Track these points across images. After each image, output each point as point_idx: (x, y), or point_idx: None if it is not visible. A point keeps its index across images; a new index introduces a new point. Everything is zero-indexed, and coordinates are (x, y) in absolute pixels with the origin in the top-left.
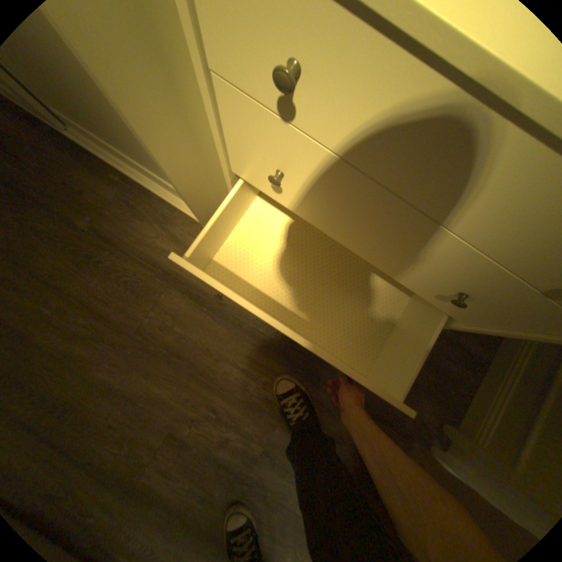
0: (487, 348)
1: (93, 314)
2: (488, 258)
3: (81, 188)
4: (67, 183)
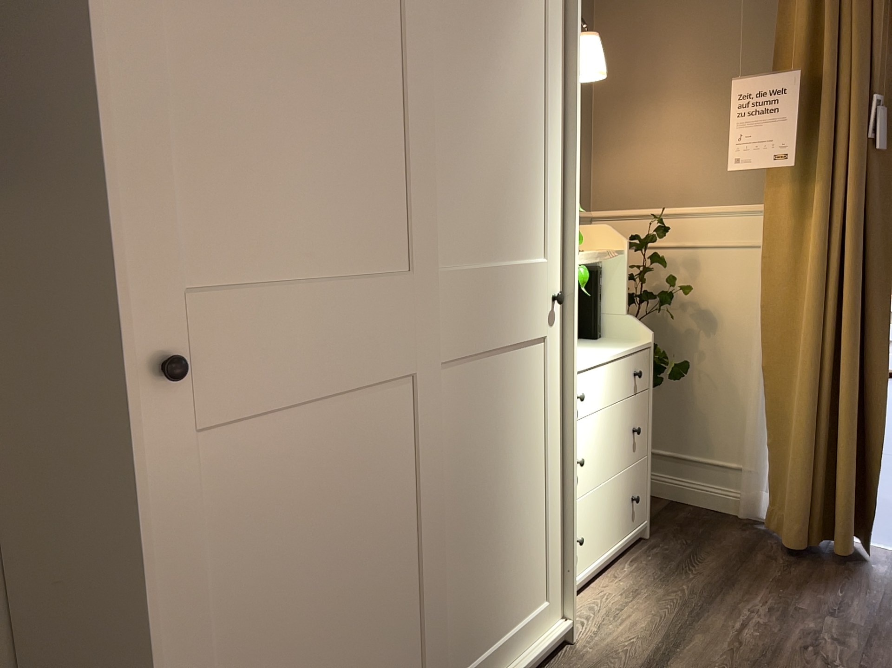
0: (653, 498)
1: None
2: (620, 398)
3: None
4: None
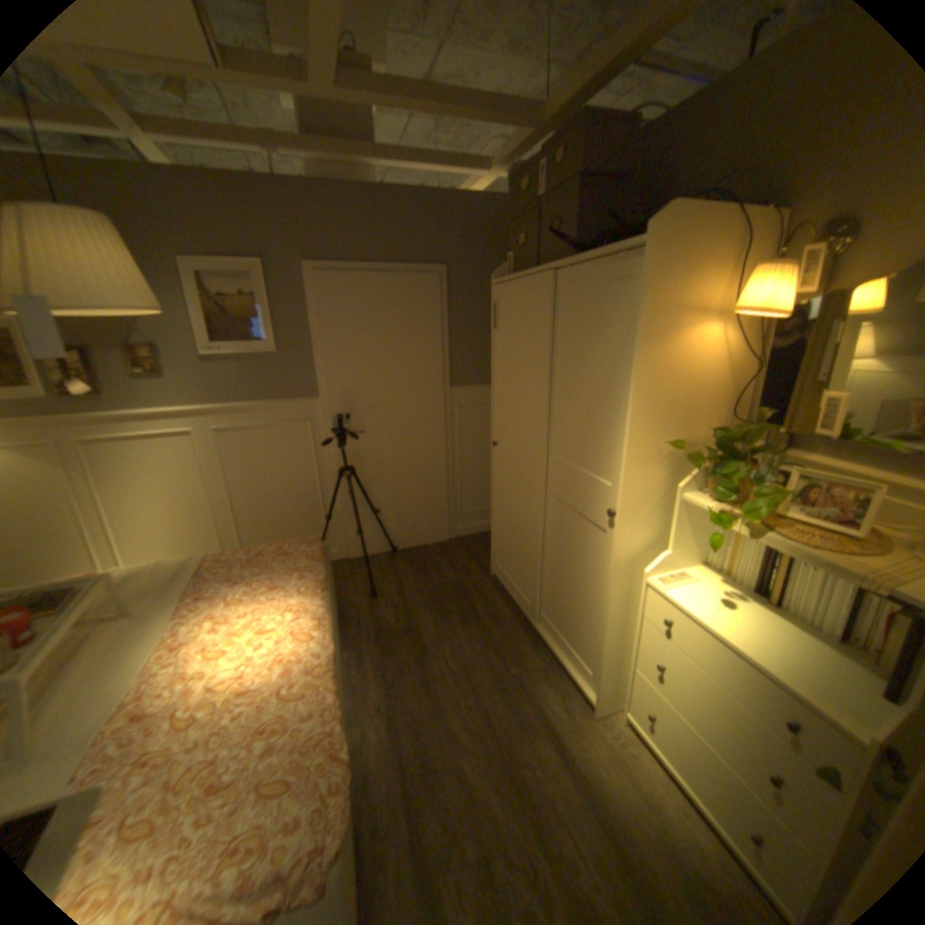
0: None
1: (487, 723)
2: (759, 720)
3: (523, 653)
4: (517, 648)
